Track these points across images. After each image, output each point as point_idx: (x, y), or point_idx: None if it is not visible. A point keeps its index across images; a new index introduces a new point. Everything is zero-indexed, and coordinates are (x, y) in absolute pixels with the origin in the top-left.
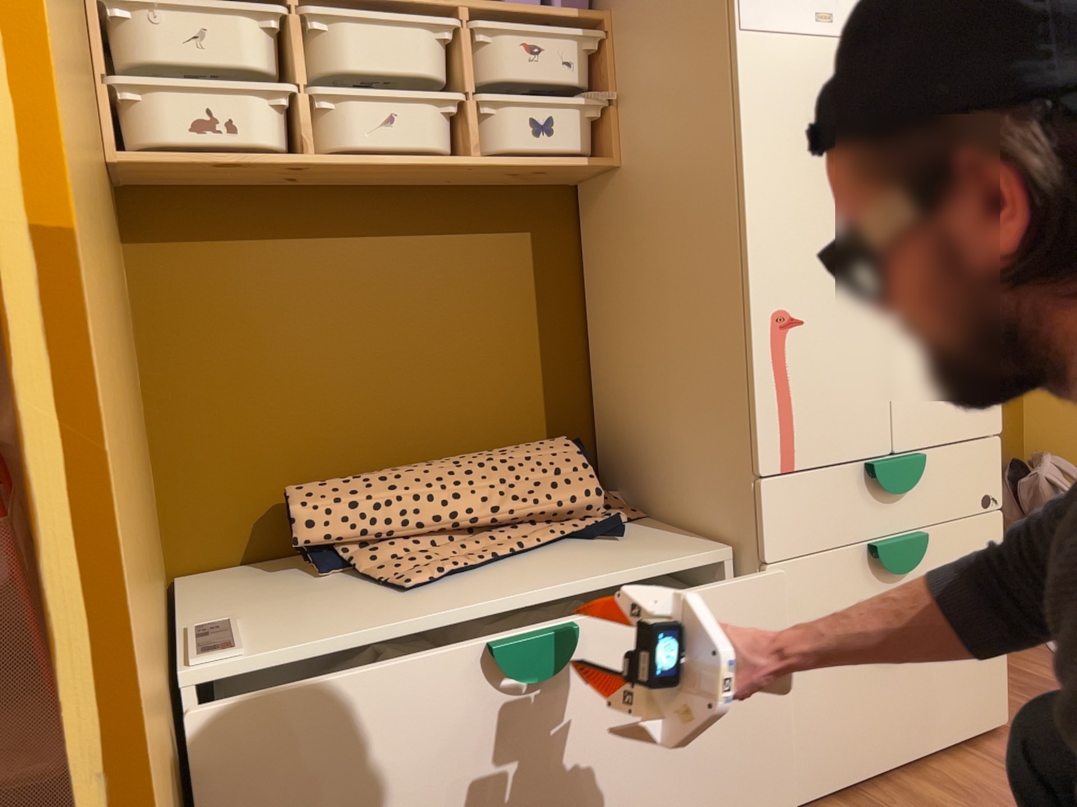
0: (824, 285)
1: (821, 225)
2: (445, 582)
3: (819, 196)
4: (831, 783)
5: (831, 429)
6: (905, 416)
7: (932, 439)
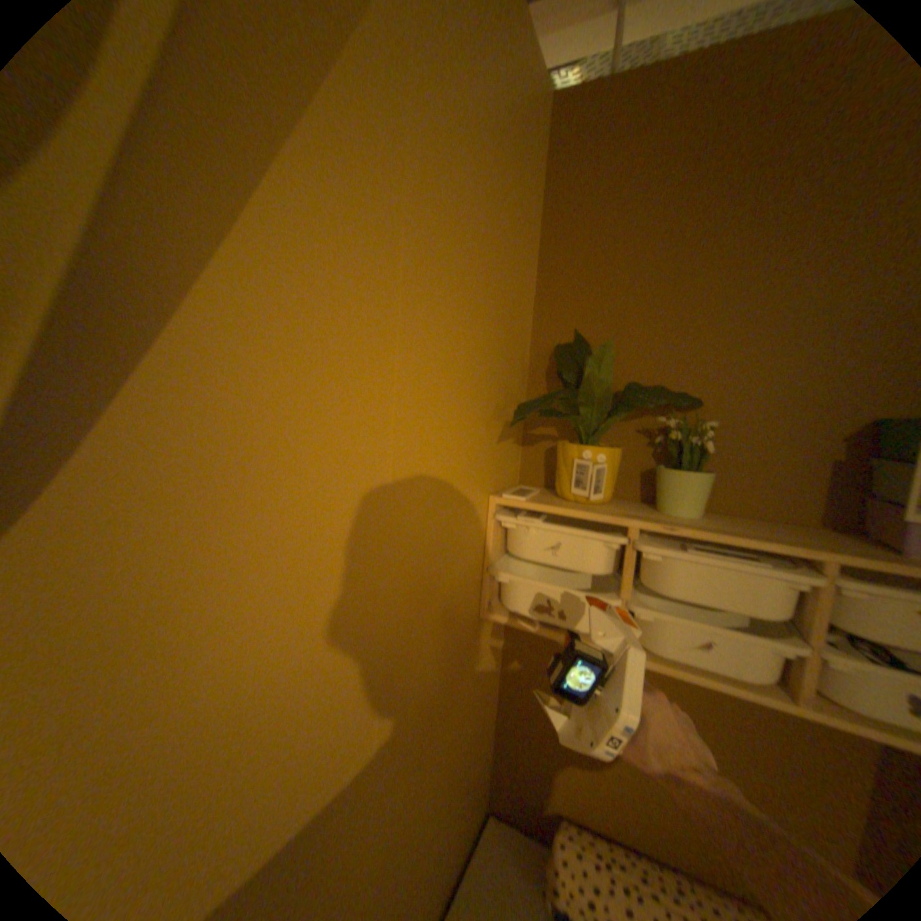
0: None
1: None
2: None
3: None
4: None
5: None
6: None
7: None
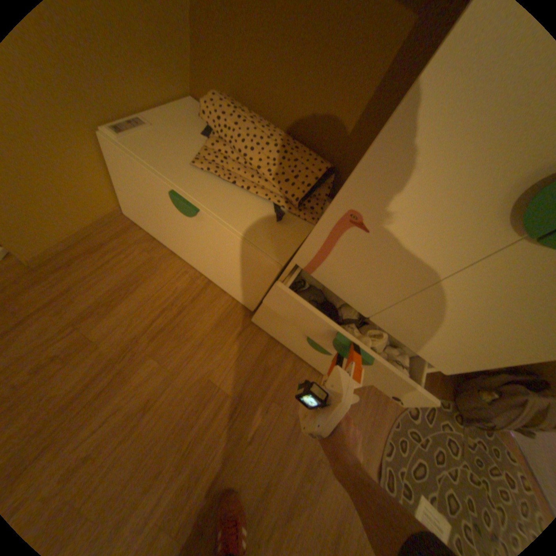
0: (406, 227)
1: (450, 190)
2: (206, 174)
3: (480, 166)
4: (269, 333)
5: (342, 282)
6: (391, 318)
7: (397, 337)
